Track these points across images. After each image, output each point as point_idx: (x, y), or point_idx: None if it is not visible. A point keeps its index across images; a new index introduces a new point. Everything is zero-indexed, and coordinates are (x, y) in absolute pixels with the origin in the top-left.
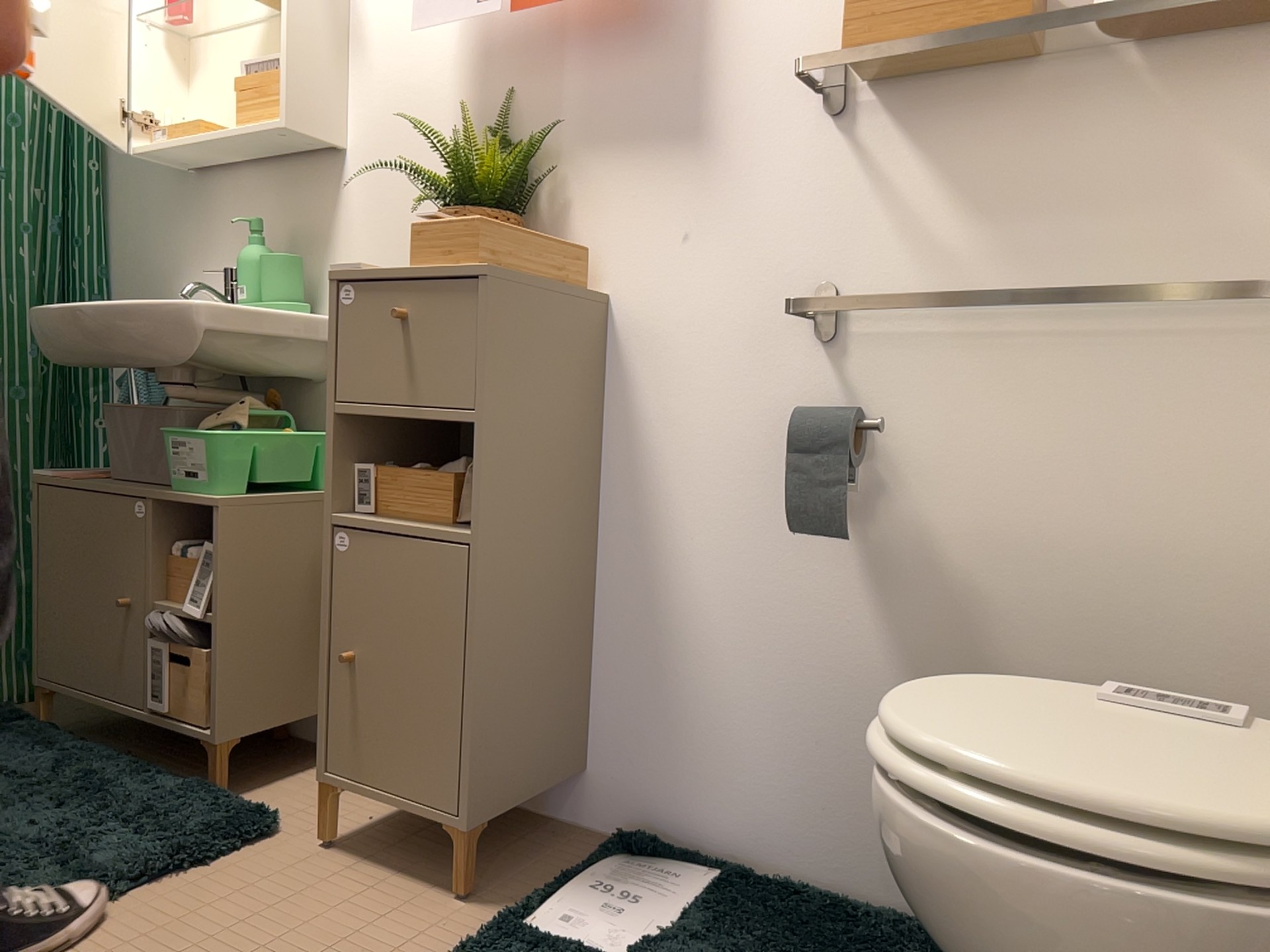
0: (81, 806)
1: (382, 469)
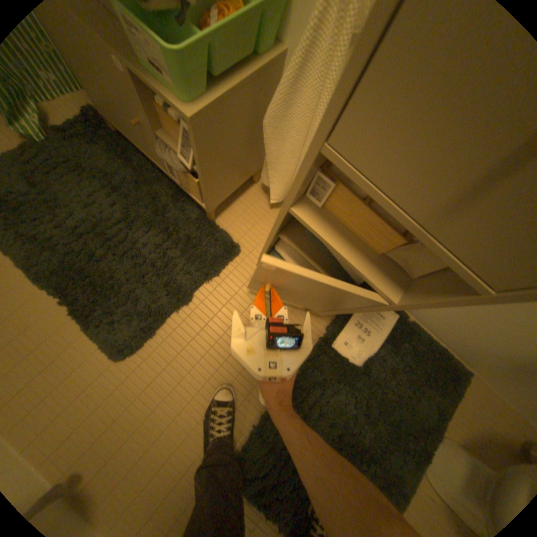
0: (160, 232)
1: (345, 184)
